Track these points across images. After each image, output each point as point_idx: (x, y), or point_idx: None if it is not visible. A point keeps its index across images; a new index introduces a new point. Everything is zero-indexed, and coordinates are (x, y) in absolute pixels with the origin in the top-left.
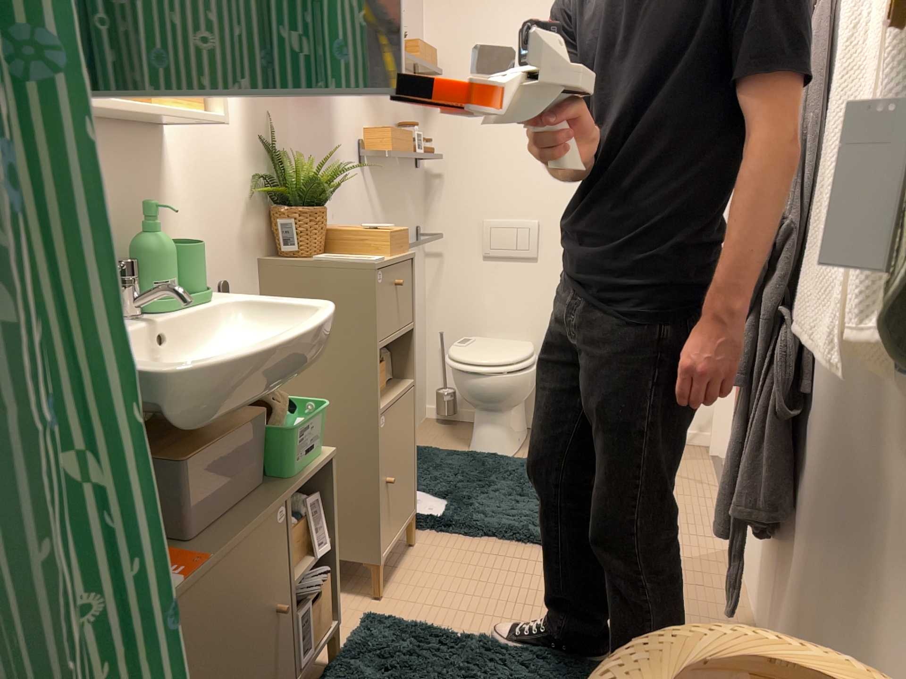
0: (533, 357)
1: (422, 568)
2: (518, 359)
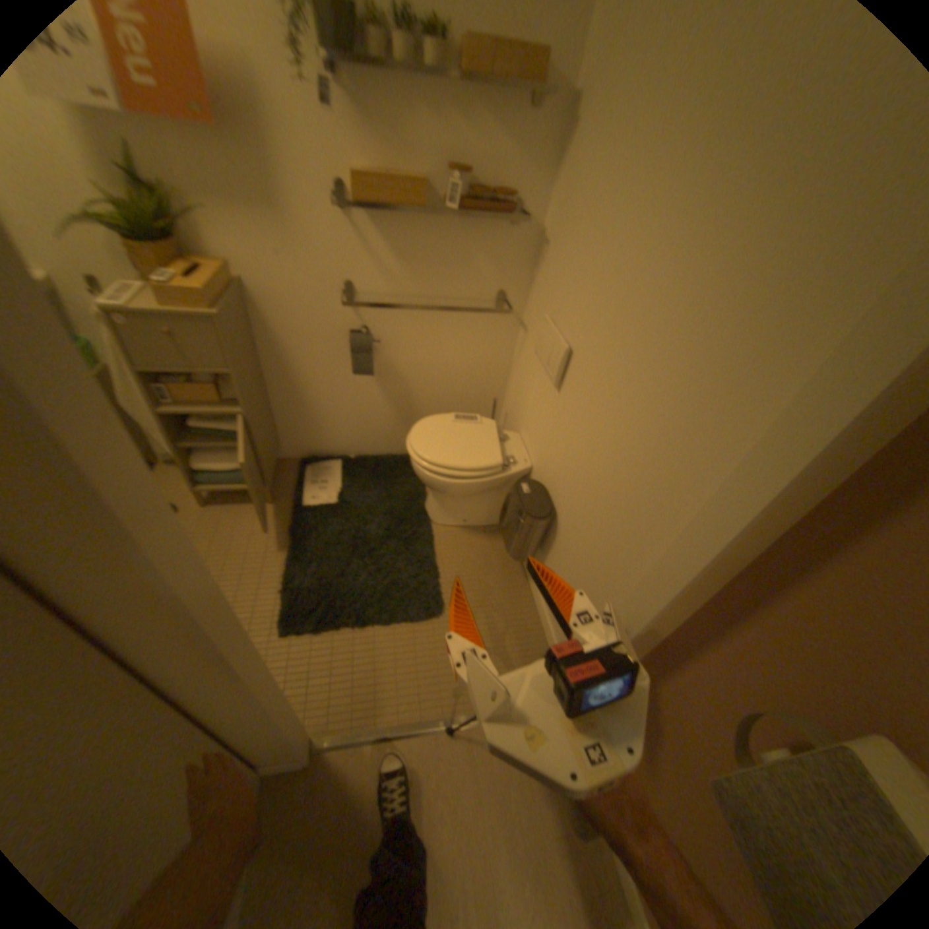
0: (460, 471)
1: (237, 515)
2: (436, 461)
